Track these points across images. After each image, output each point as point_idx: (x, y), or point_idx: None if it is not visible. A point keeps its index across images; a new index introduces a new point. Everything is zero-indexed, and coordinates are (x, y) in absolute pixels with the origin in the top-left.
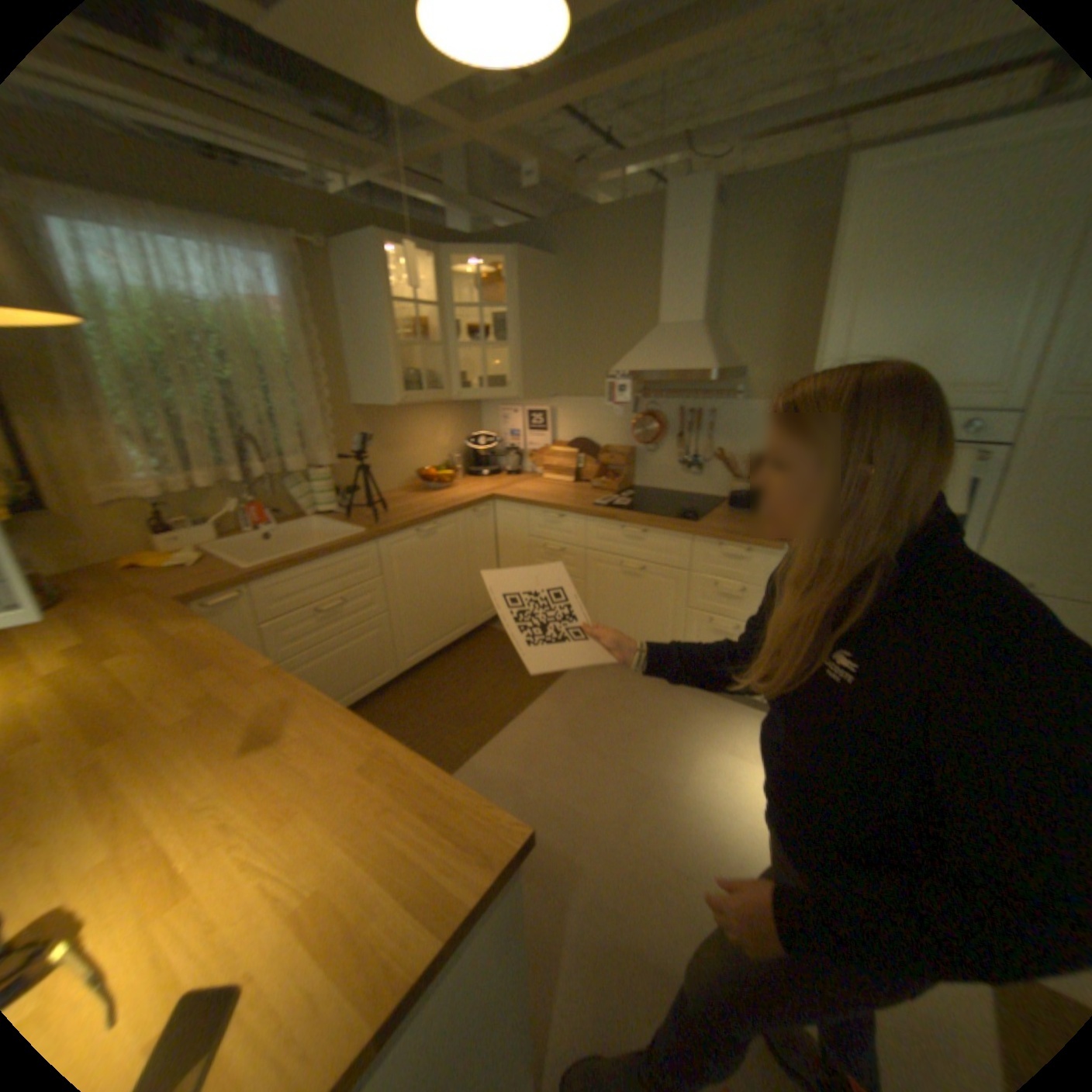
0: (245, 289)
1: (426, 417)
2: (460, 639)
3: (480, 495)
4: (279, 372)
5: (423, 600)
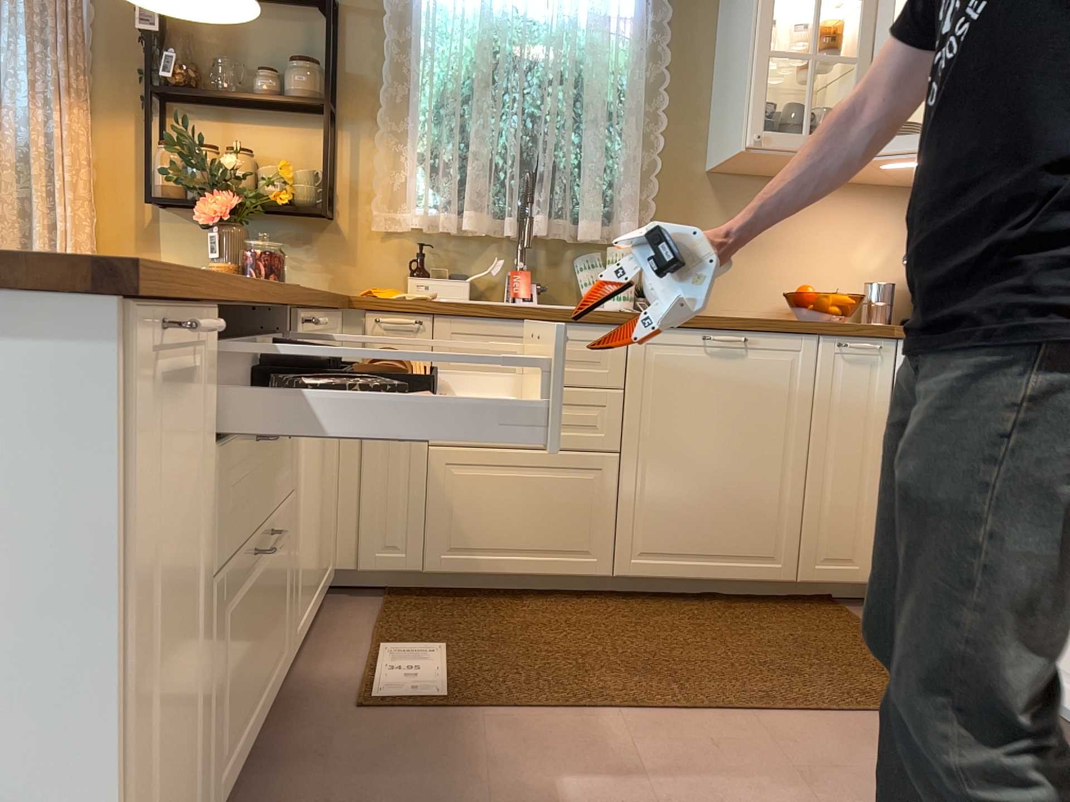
0: (589, 2)
1: (838, 208)
2: (753, 580)
3: (869, 324)
4: (604, 106)
5: (688, 462)
